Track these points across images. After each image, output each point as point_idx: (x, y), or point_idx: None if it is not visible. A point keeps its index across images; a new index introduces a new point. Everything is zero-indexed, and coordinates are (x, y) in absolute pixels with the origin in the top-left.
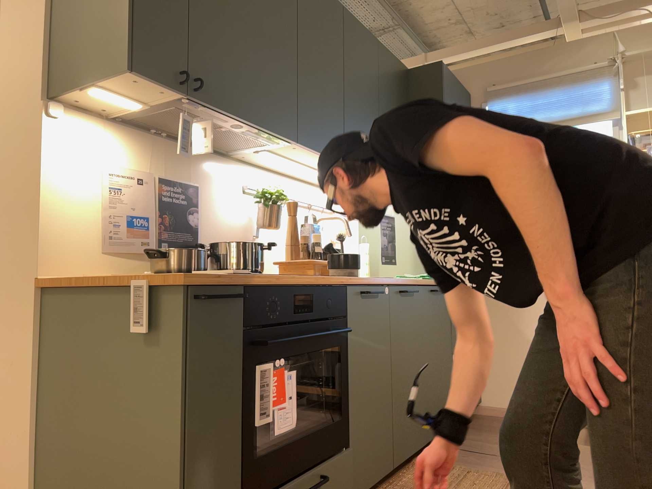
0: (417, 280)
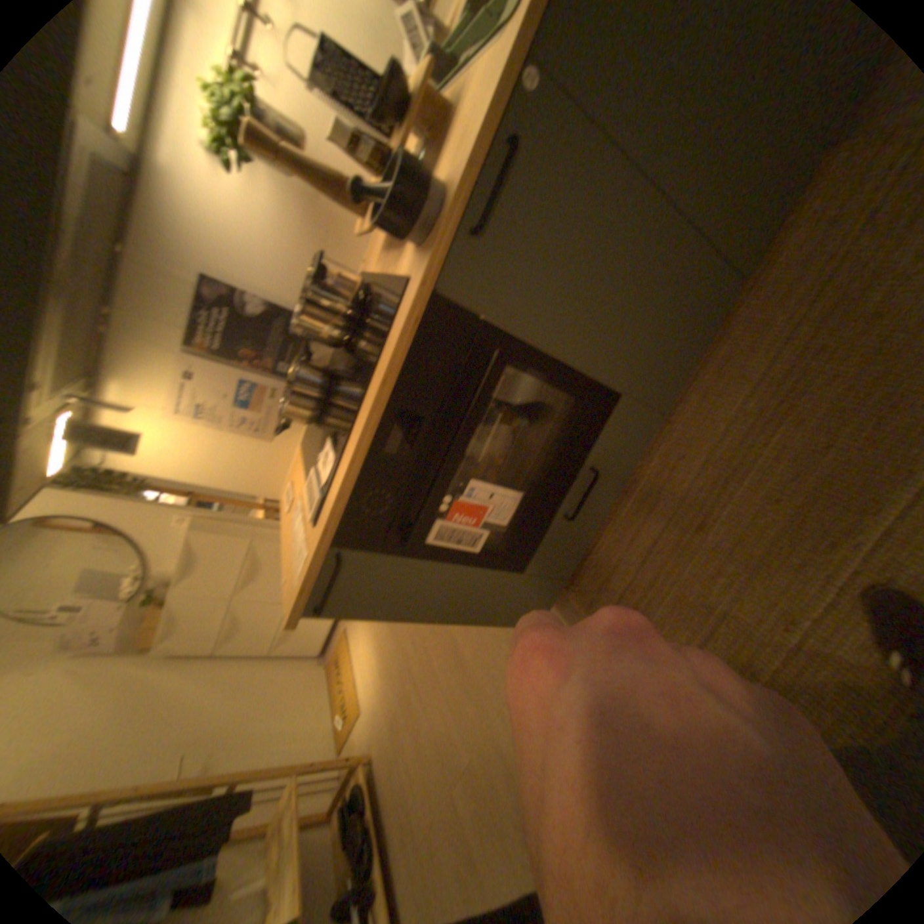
0: None
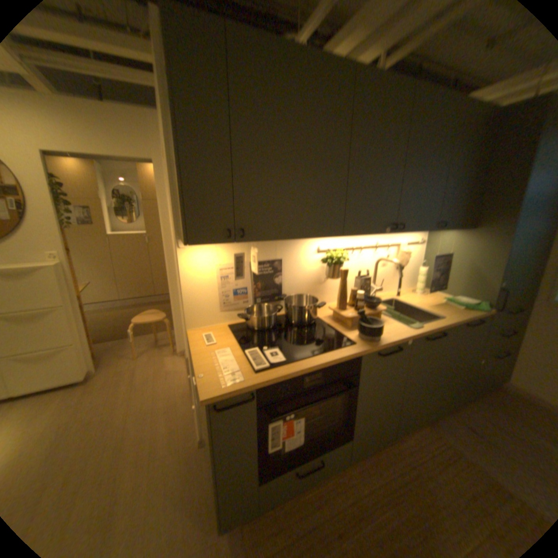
0: (451, 320)
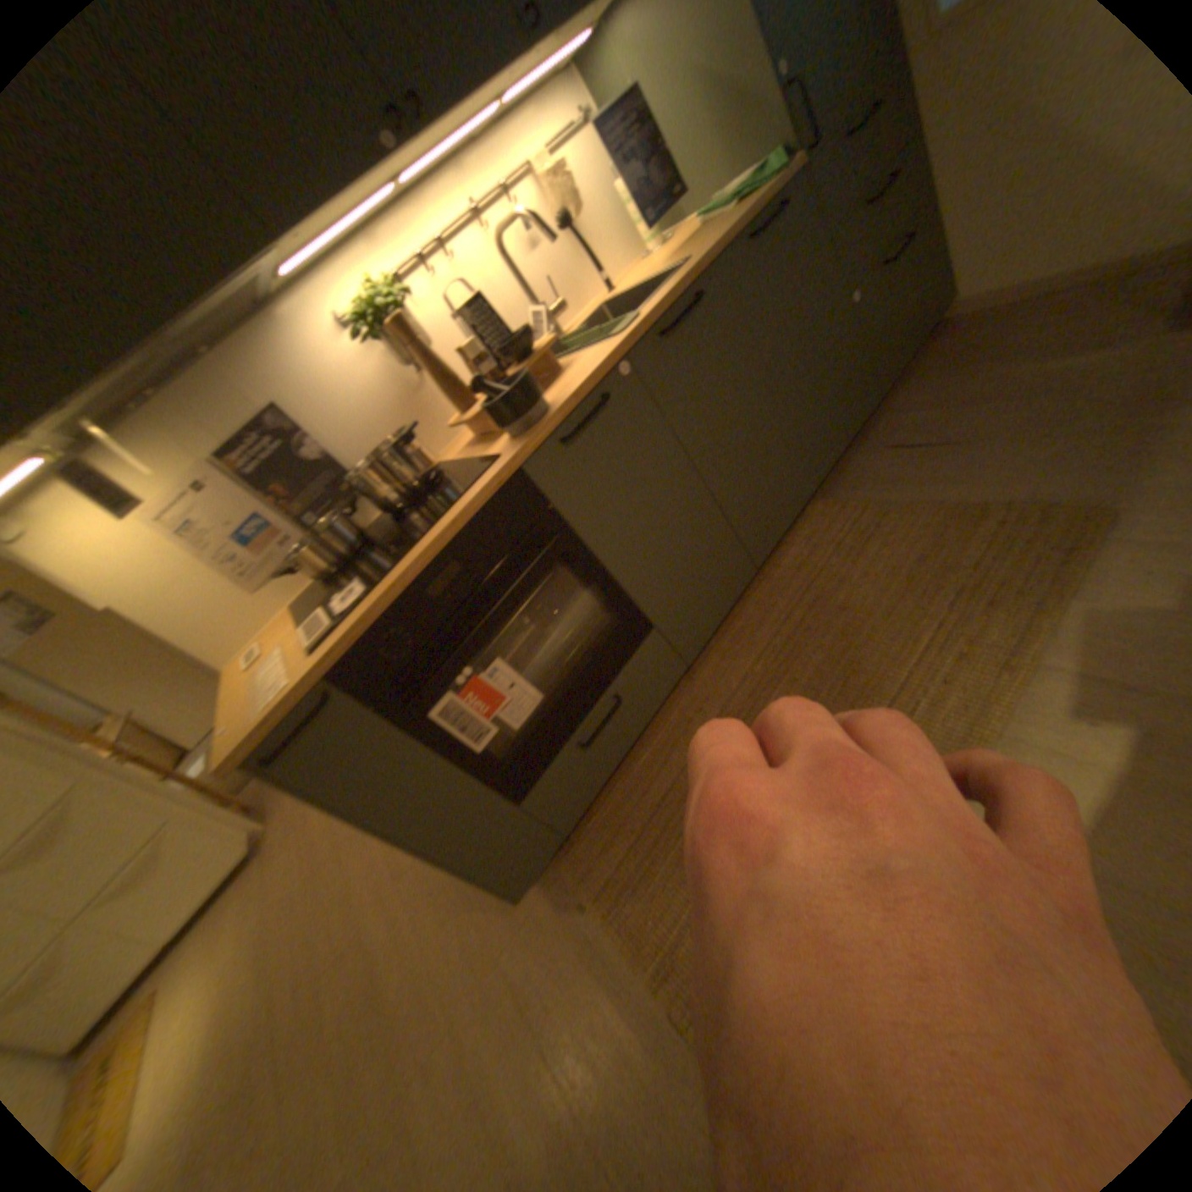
0: (701, 250)
